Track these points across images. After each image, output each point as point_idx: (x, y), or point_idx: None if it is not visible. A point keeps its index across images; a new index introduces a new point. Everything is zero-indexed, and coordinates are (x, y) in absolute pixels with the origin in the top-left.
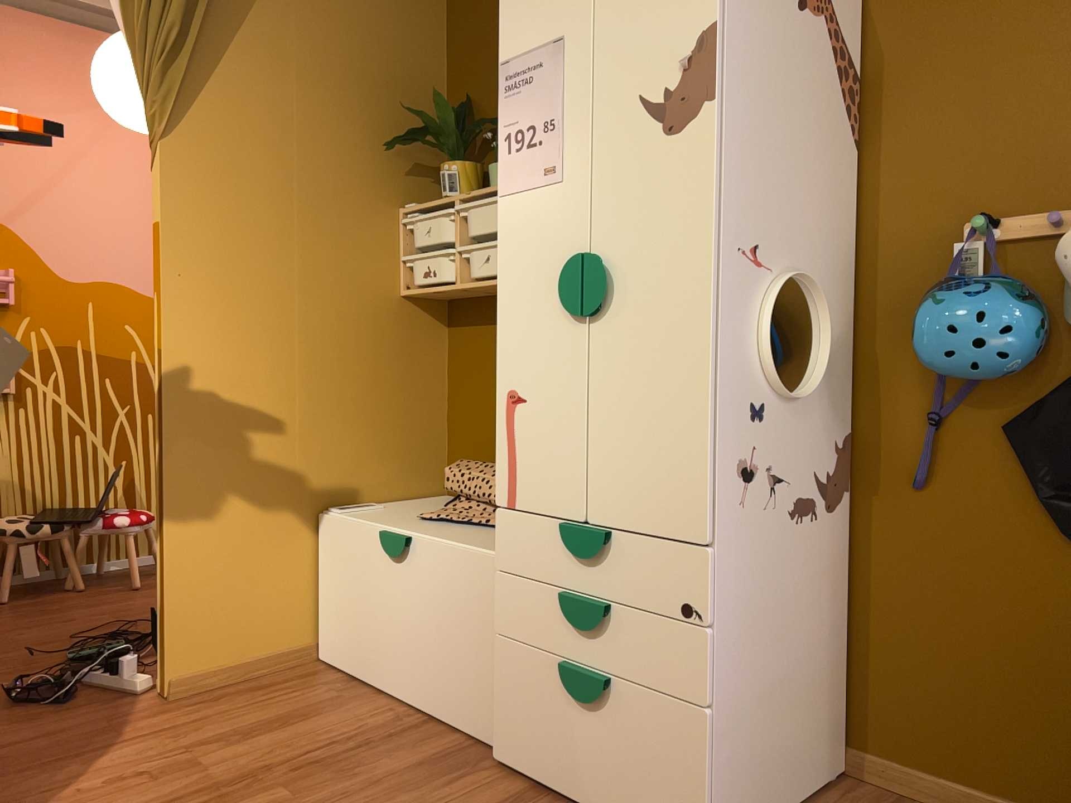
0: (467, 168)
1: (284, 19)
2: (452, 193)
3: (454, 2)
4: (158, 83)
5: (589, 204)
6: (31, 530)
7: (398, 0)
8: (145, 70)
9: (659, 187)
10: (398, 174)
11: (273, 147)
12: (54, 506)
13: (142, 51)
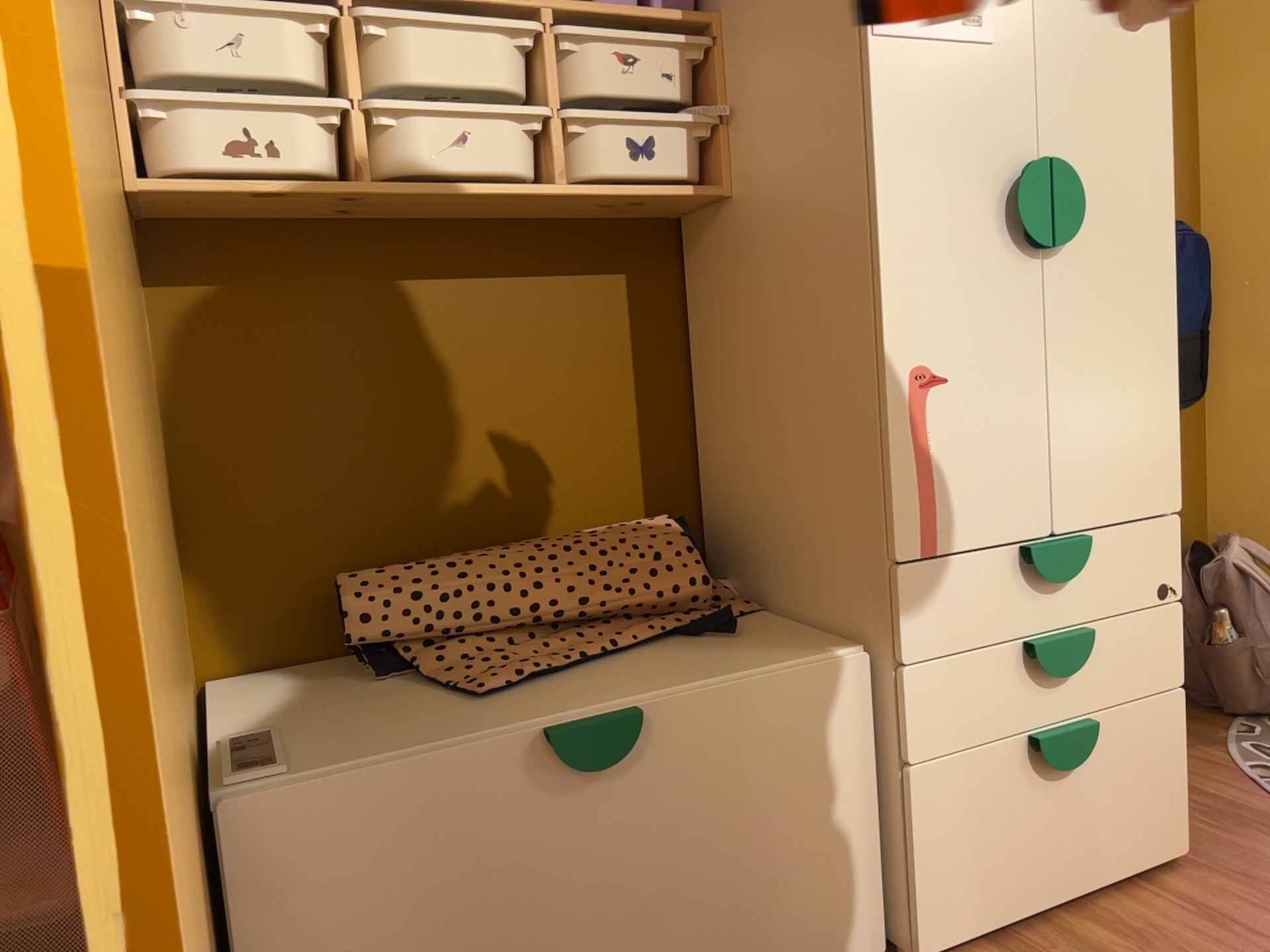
0: None
1: None
2: None
3: None
4: None
5: (1035, 91)
6: None
7: None
8: None
9: (1117, 92)
10: None
11: None
12: None
13: None
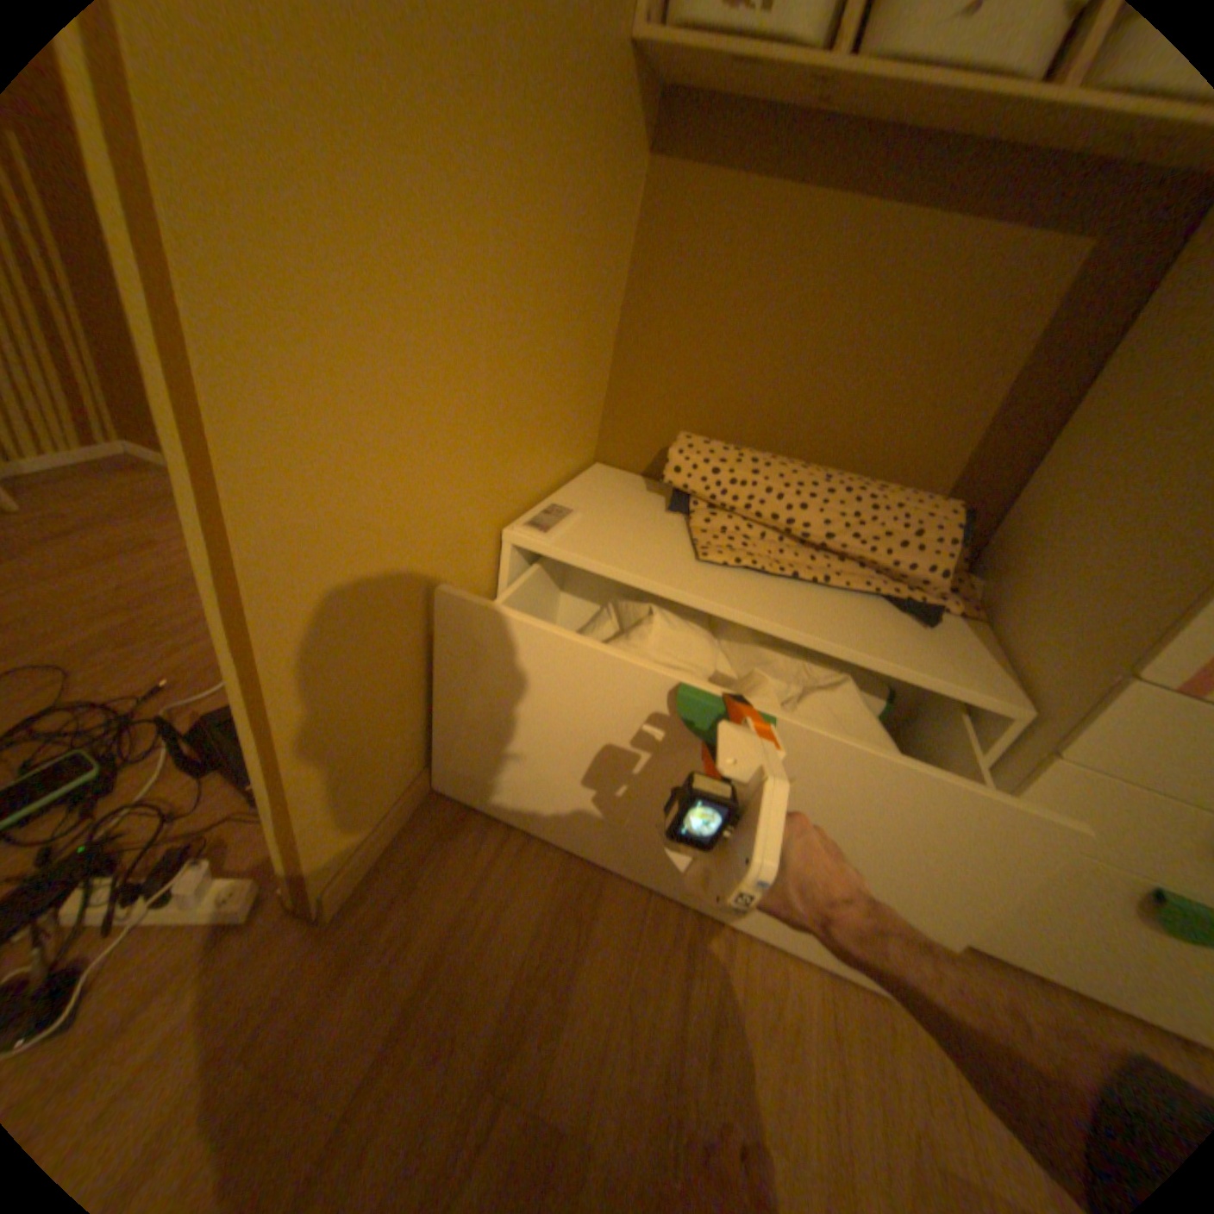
0: None
1: None
2: None
3: None
4: None
5: None
6: None
7: None
8: None
9: None
10: None
11: None
12: None
13: None
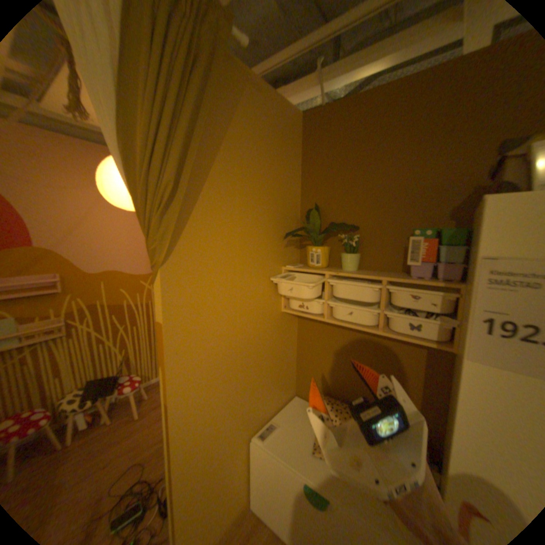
0: (325, 250)
1: (230, 165)
2: (317, 263)
3: (306, 148)
4: (156, 226)
5: None
6: (81, 407)
7: (283, 148)
8: (143, 214)
9: None
10: (281, 247)
11: (226, 250)
12: (91, 380)
13: (139, 198)
